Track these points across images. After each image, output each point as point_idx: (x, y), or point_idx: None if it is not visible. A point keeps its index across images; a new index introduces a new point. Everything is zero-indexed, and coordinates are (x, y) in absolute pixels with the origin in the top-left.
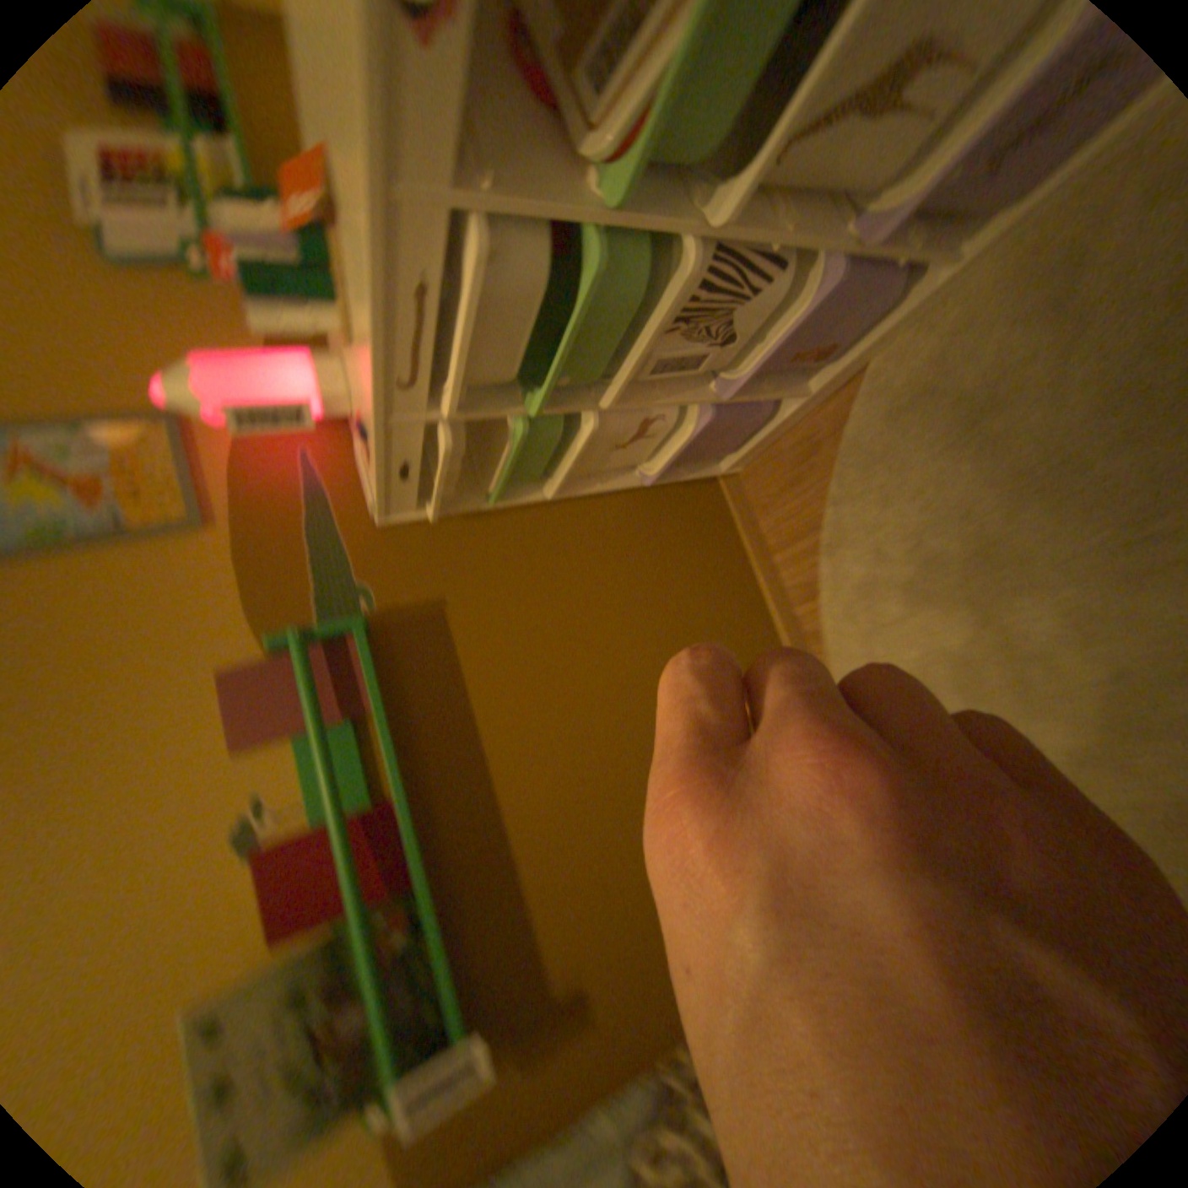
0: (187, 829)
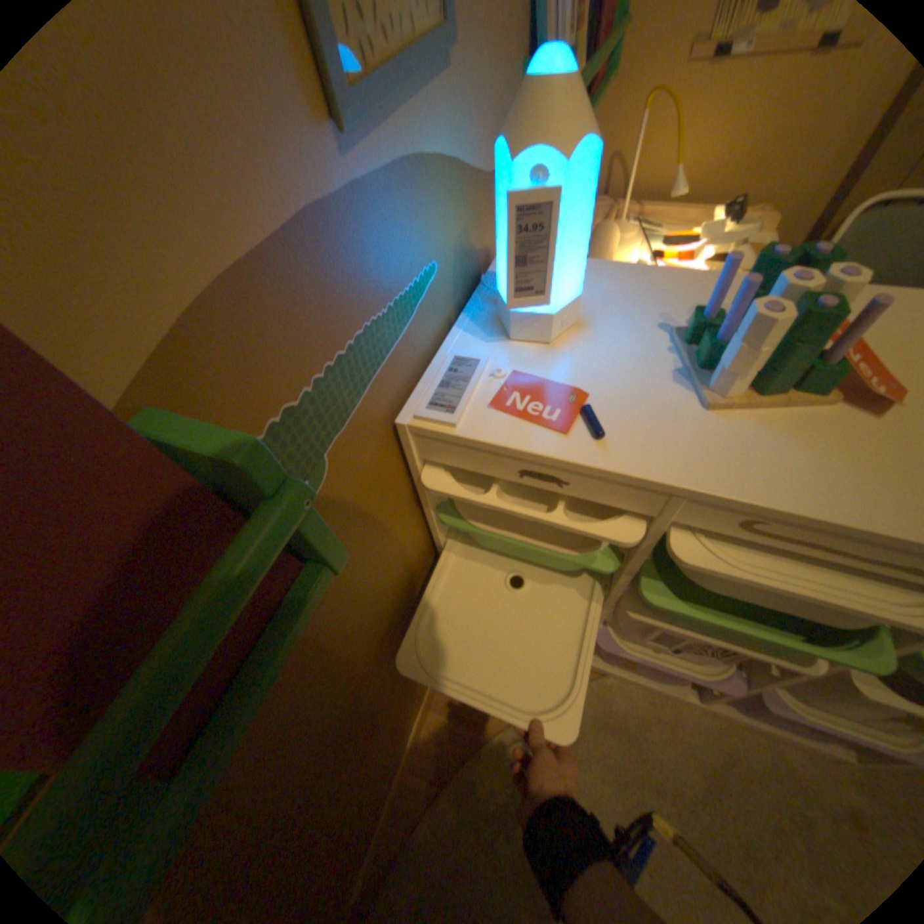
0: None
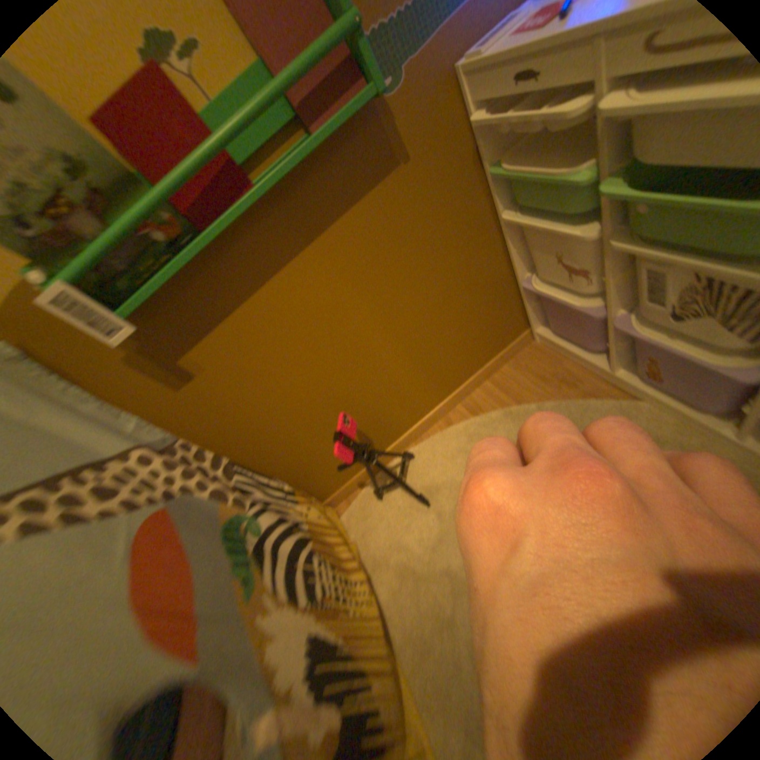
0: None
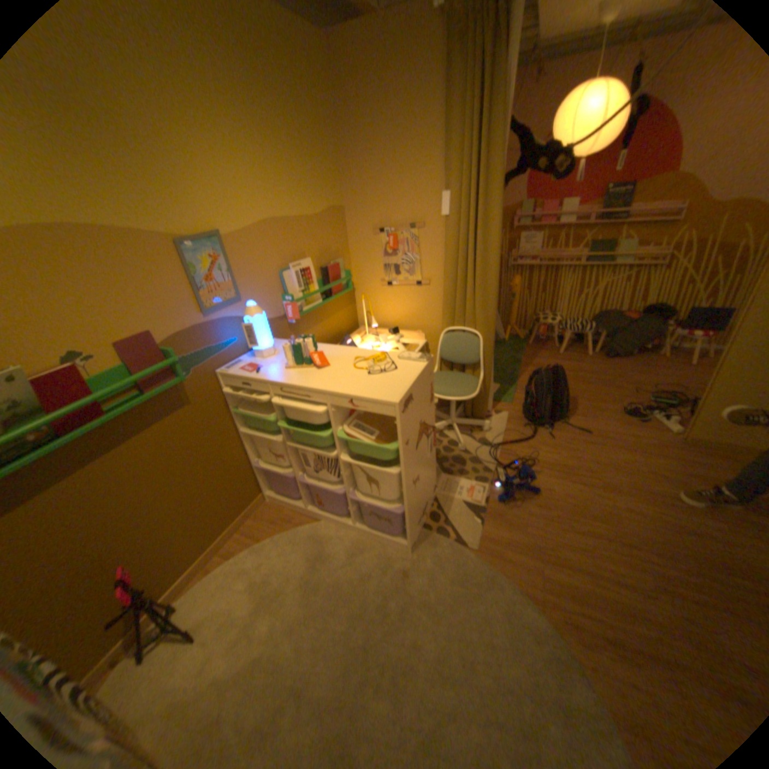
0: (71, 335)
